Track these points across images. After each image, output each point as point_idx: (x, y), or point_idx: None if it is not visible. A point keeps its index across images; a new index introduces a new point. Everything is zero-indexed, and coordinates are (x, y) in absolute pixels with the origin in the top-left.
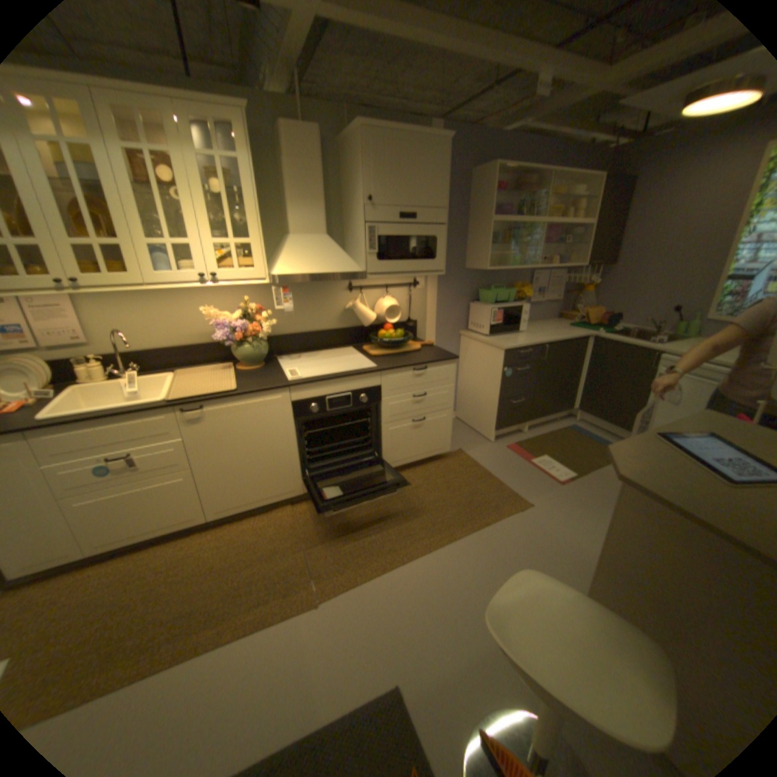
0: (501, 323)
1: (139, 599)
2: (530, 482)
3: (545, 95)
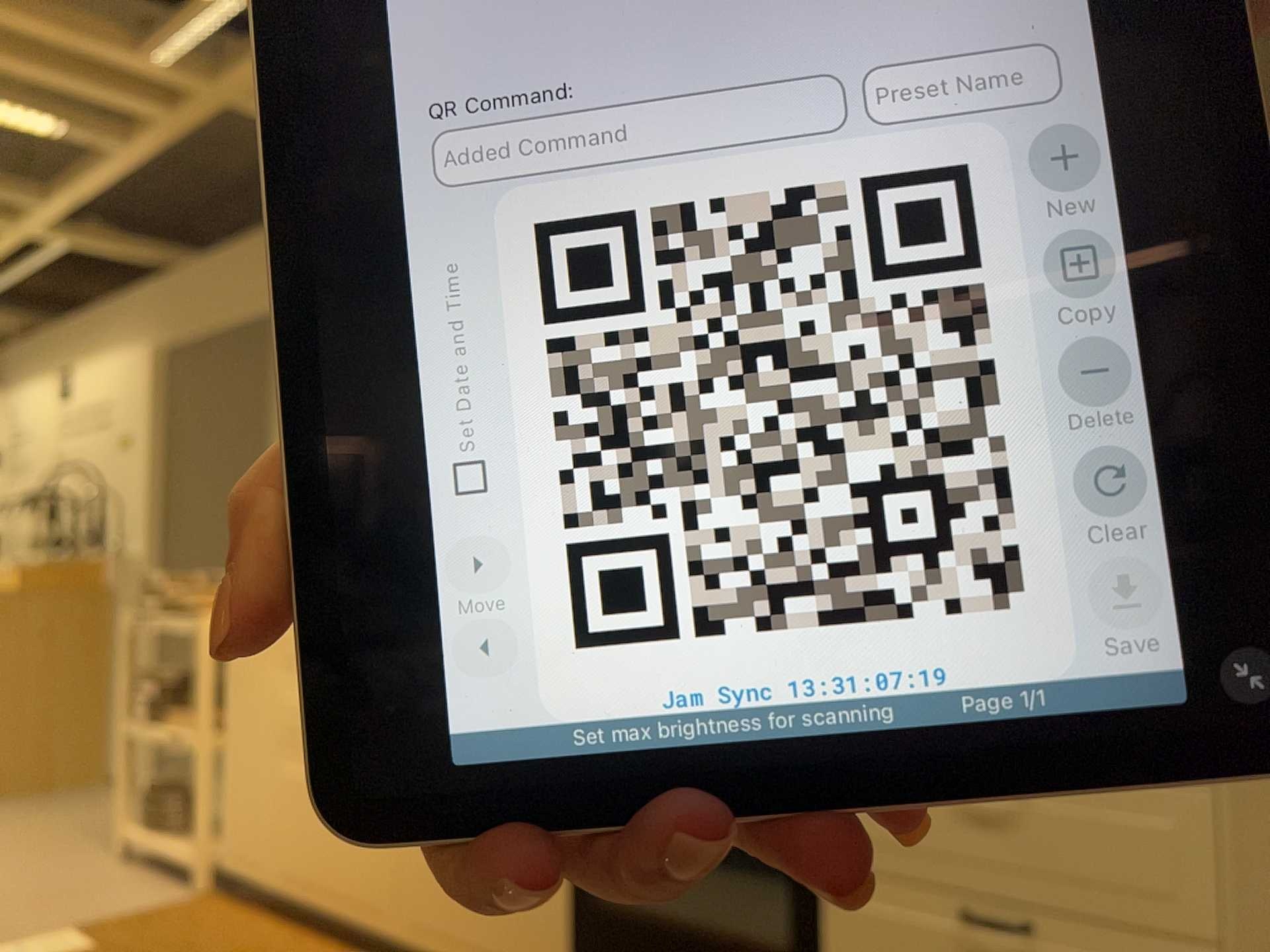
0: None
1: None
2: None
3: None
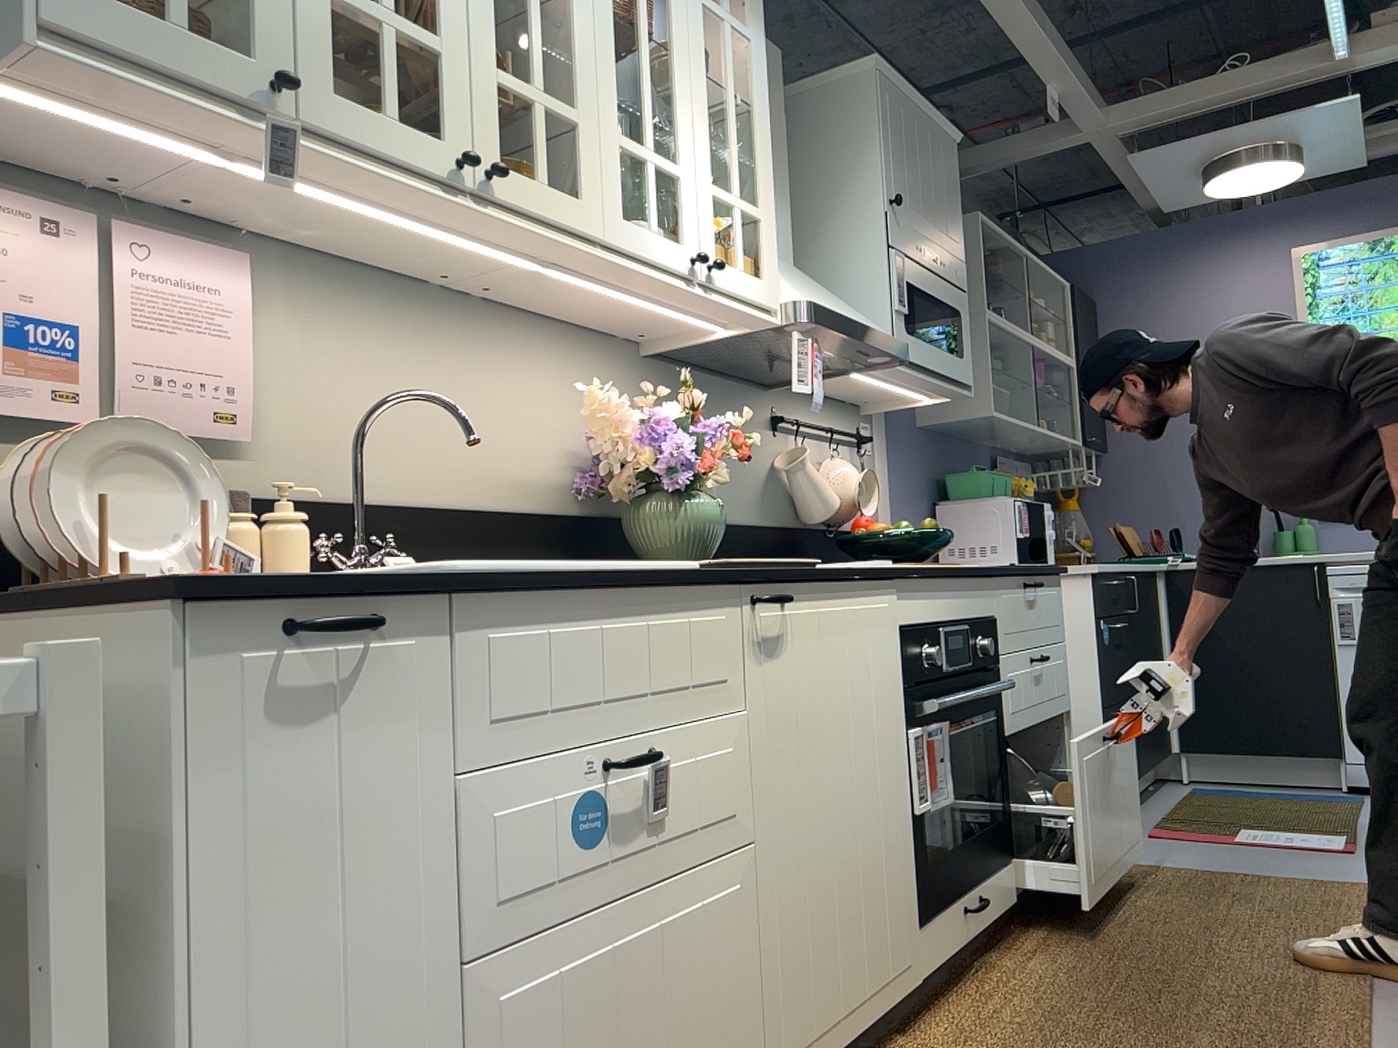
0: (1032, 536)
1: None
2: (1298, 861)
3: (1057, 120)
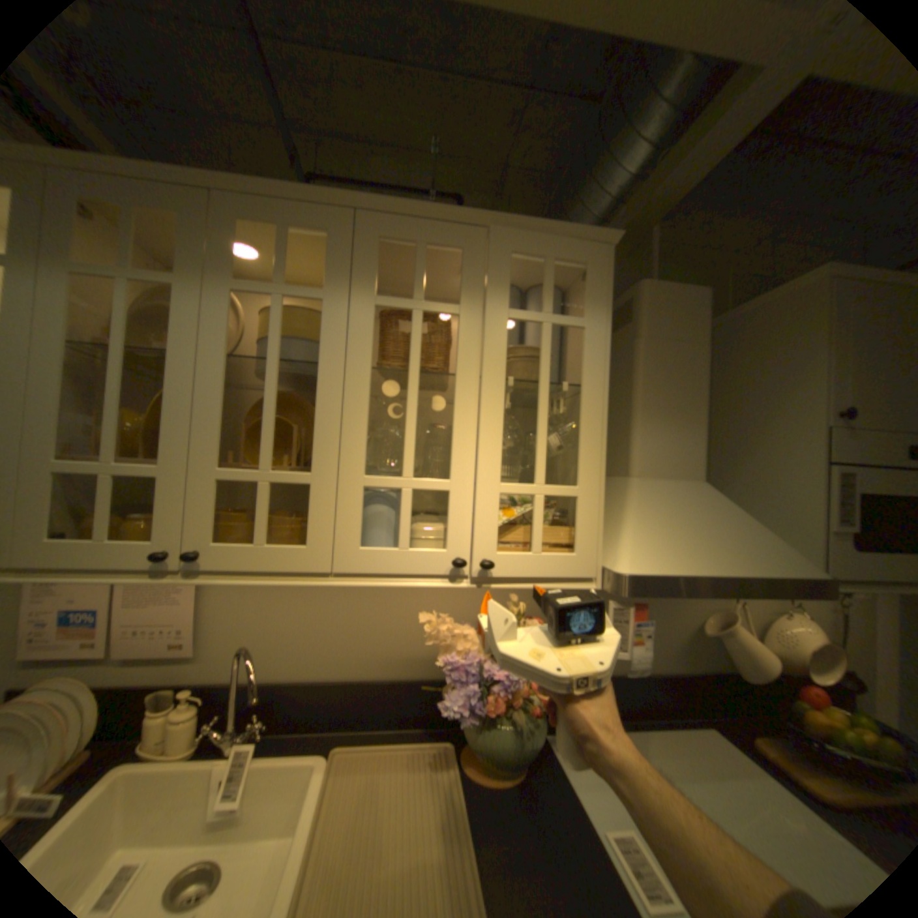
0: None
1: None
2: None
3: None
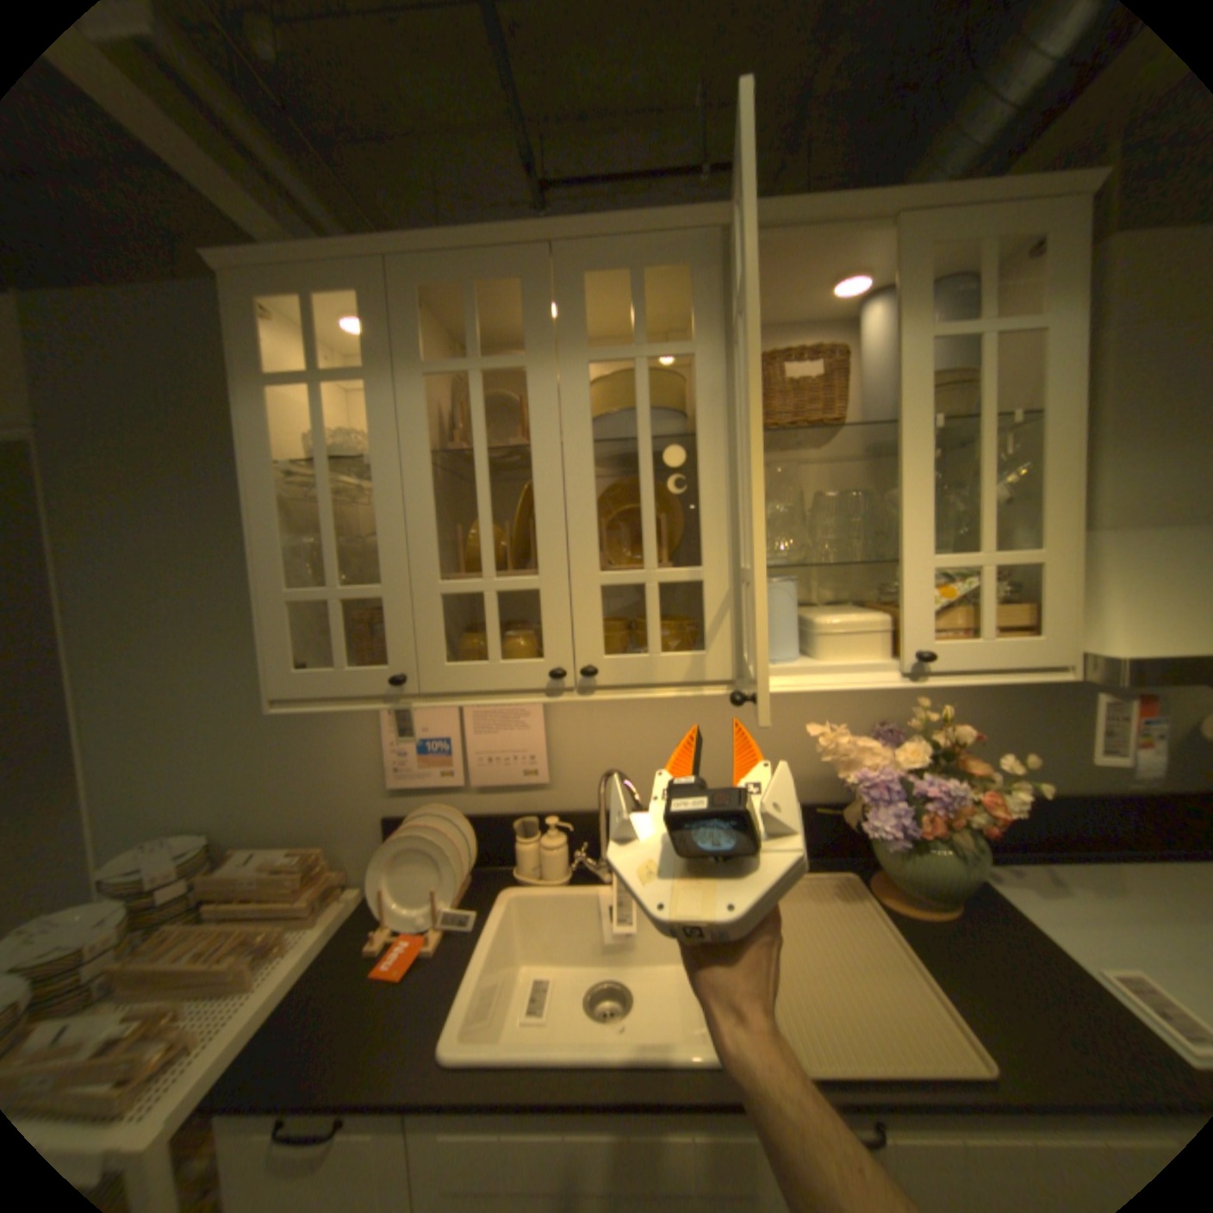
0: None
1: None
2: None
3: None
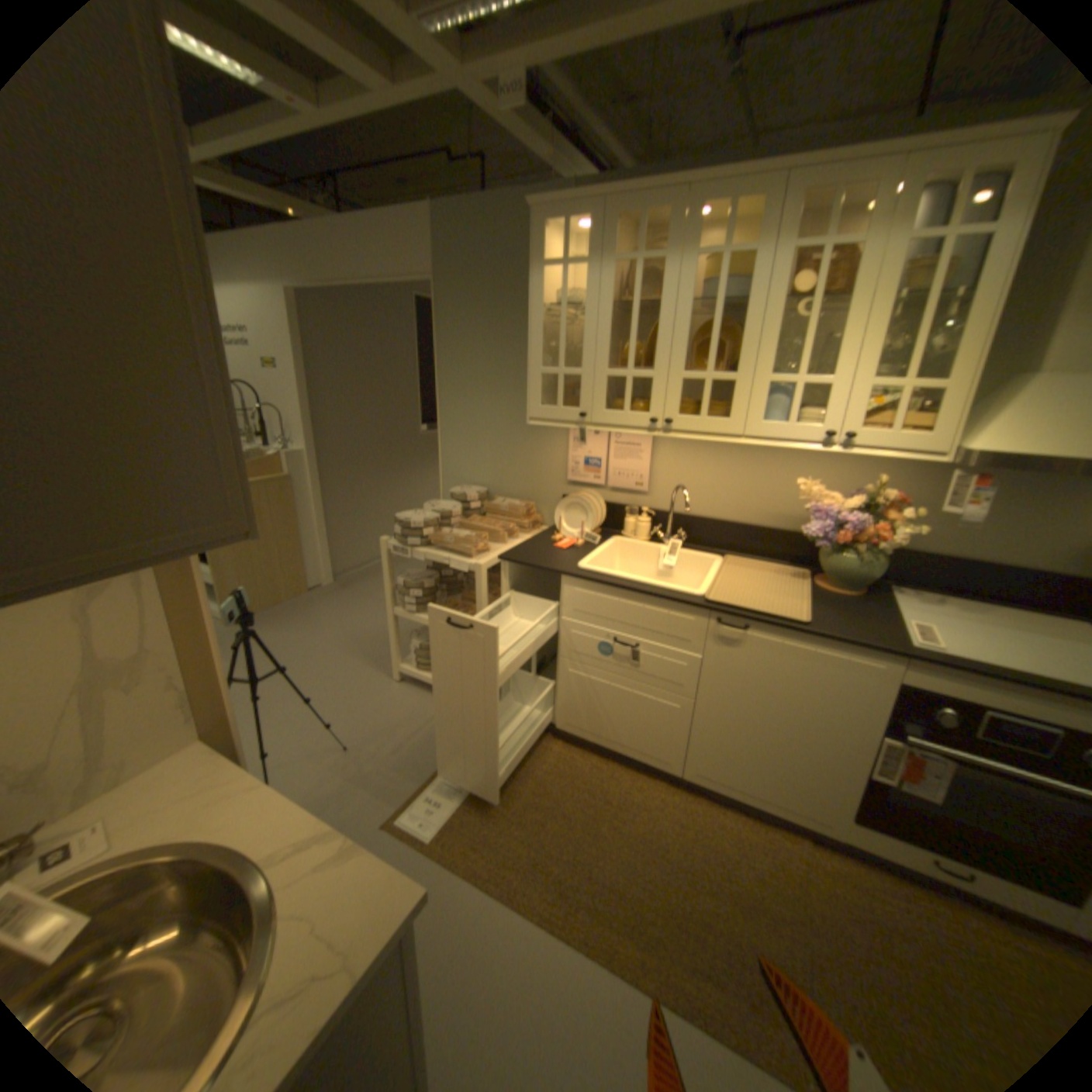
0: None
1: (580, 822)
2: None
3: None
